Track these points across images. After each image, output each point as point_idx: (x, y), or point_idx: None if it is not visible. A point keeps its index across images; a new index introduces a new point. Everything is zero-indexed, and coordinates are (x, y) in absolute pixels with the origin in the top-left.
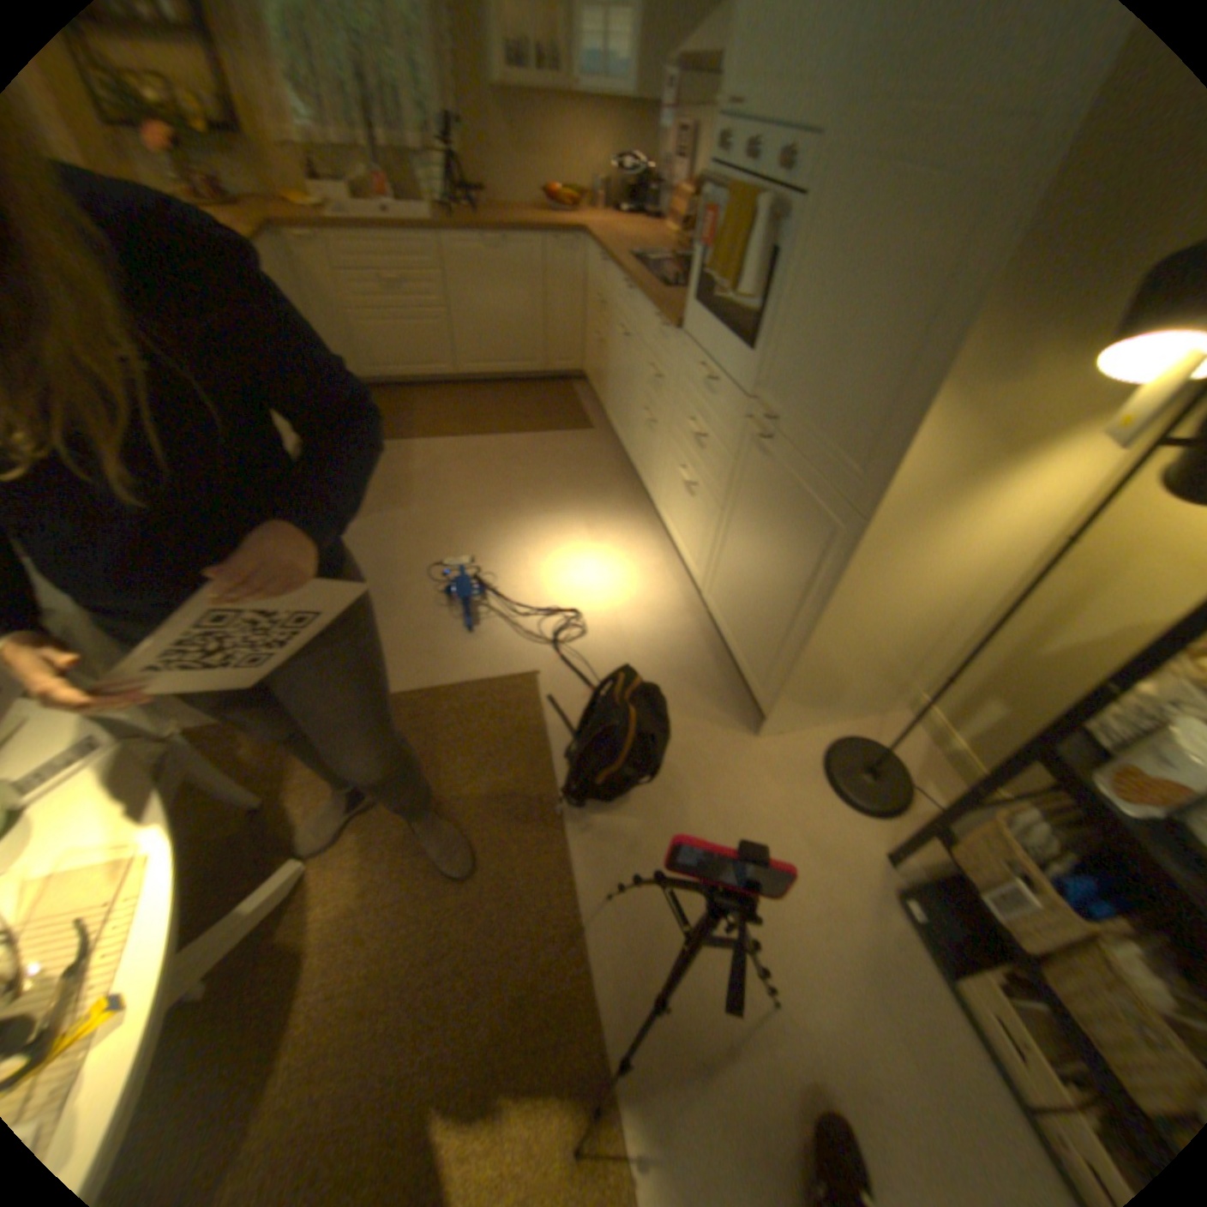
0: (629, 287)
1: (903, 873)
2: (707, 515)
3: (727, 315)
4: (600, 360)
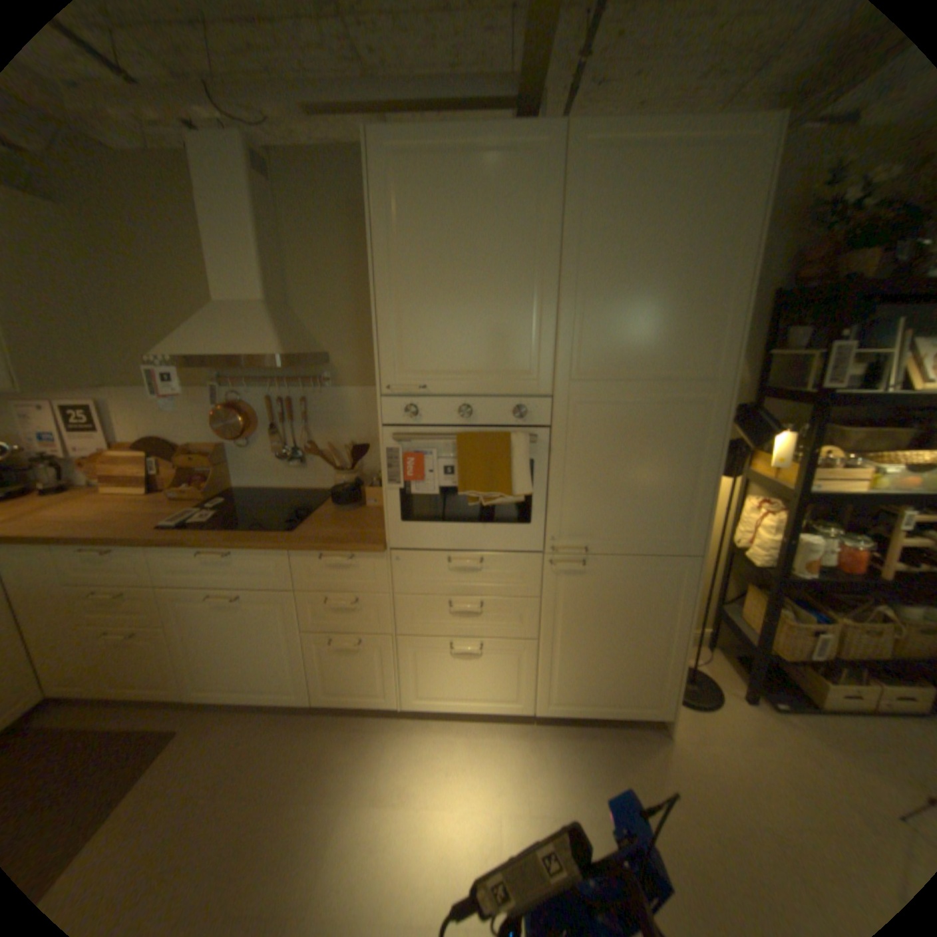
0: (222, 552)
1: (758, 702)
2: (517, 653)
3: (454, 514)
4: (143, 652)
